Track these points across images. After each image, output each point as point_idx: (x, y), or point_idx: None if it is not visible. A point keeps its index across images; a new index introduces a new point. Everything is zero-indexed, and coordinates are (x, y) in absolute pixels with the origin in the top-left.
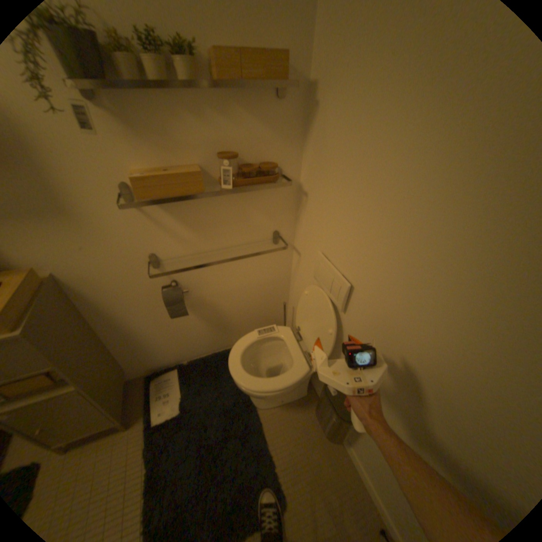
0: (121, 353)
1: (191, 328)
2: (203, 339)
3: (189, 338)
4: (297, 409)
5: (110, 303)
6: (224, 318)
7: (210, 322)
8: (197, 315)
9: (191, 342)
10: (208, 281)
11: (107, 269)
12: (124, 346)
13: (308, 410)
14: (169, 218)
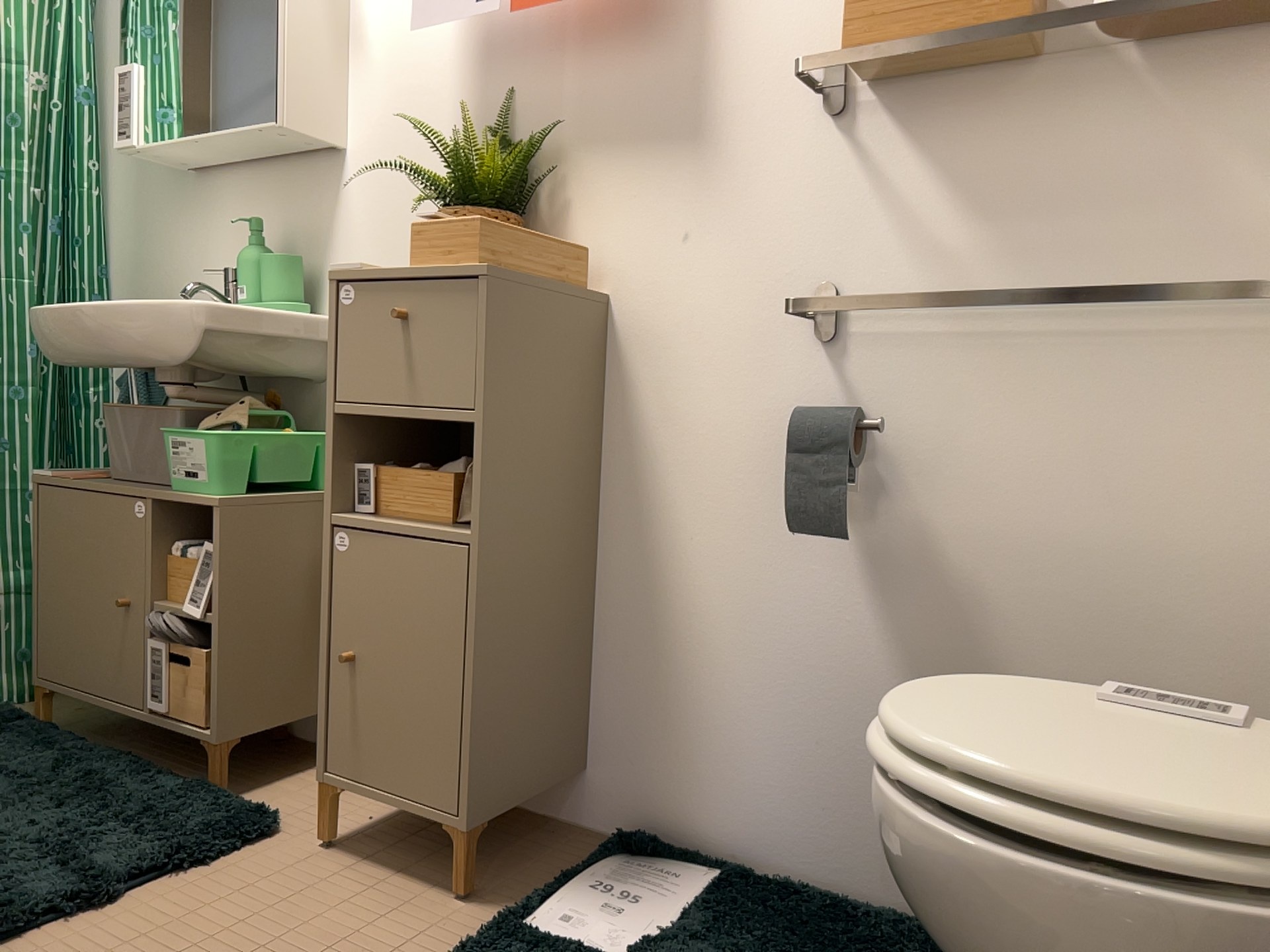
0: (613, 669)
1: (849, 684)
2: None
3: (828, 739)
4: None
5: (667, 438)
6: None
7: None
8: (888, 623)
9: (826, 773)
10: (976, 456)
11: (707, 315)
12: (631, 643)
13: None
14: (913, 169)
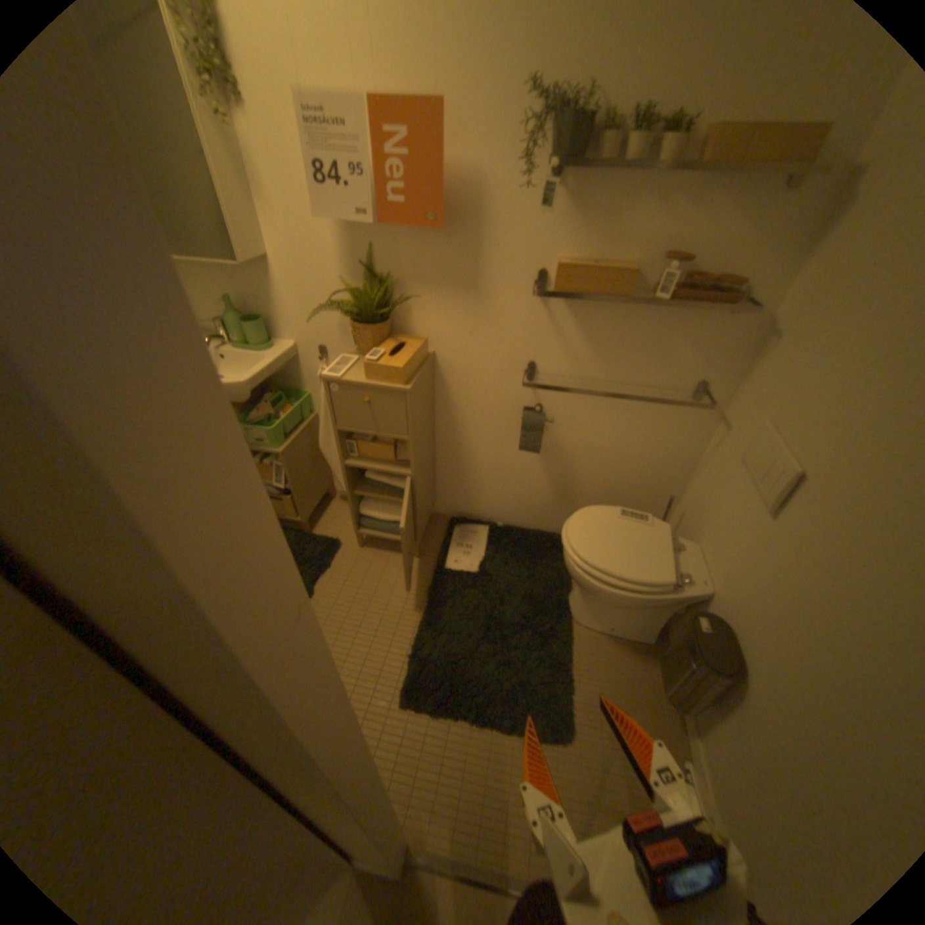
0: (445, 475)
1: (529, 480)
2: (536, 504)
3: (521, 493)
4: (632, 653)
5: (464, 408)
6: (575, 487)
7: (555, 484)
8: (543, 465)
9: (520, 500)
10: (578, 422)
11: (480, 366)
12: (451, 468)
13: (650, 664)
14: (571, 324)
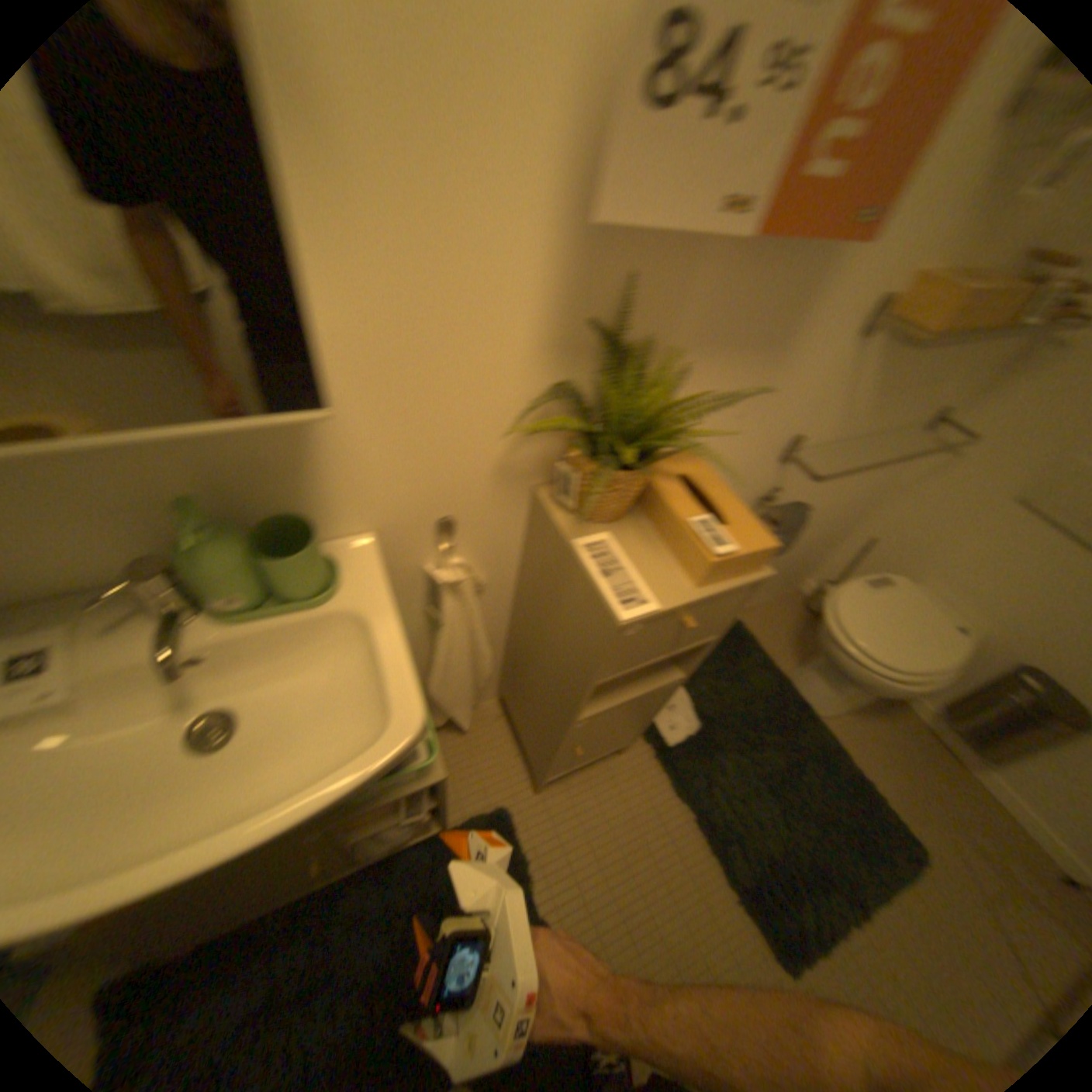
0: None
1: None
2: None
3: None
4: (880, 719)
5: None
6: None
7: None
8: None
9: None
10: (808, 493)
11: (731, 461)
12: None
13: (897, 719)
14: (873, 370)
